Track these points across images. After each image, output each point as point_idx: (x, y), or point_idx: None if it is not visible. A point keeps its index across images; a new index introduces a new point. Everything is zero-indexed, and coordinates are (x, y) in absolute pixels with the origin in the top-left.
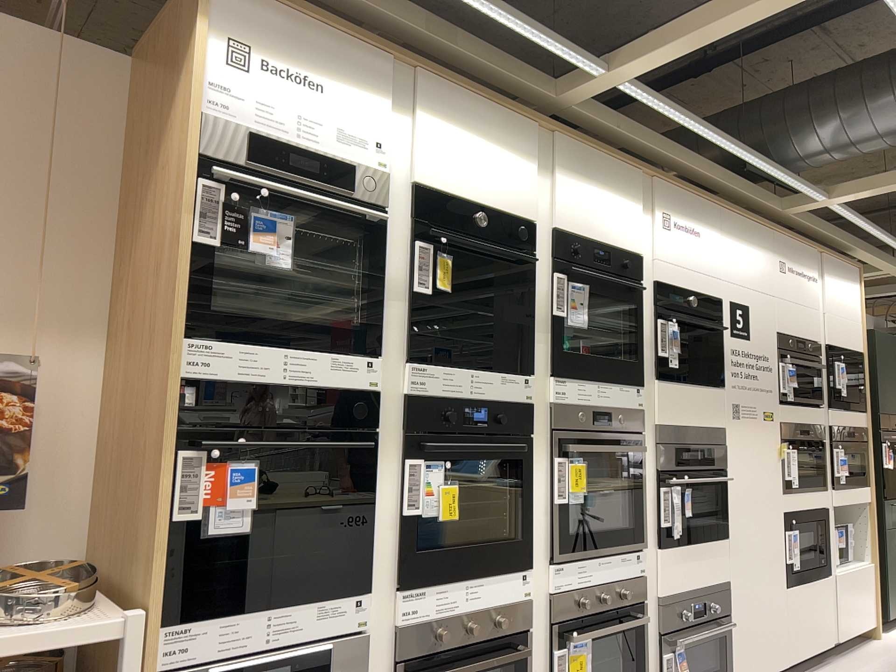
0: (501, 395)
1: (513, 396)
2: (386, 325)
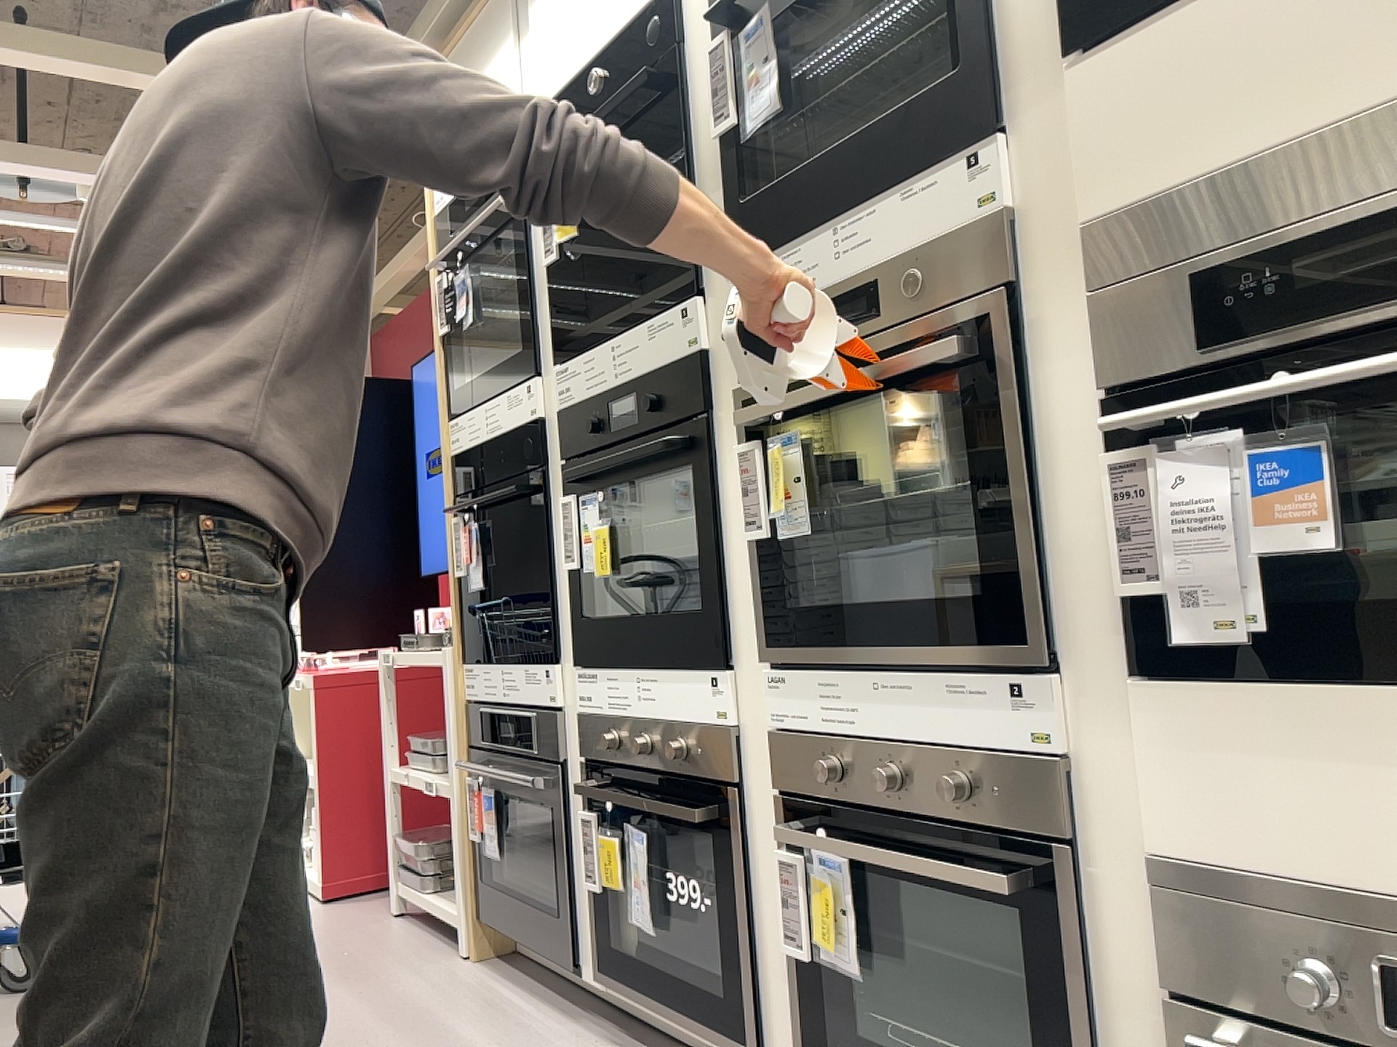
0: (654, 360)
1: (670, 352)
2: (537, 330)
